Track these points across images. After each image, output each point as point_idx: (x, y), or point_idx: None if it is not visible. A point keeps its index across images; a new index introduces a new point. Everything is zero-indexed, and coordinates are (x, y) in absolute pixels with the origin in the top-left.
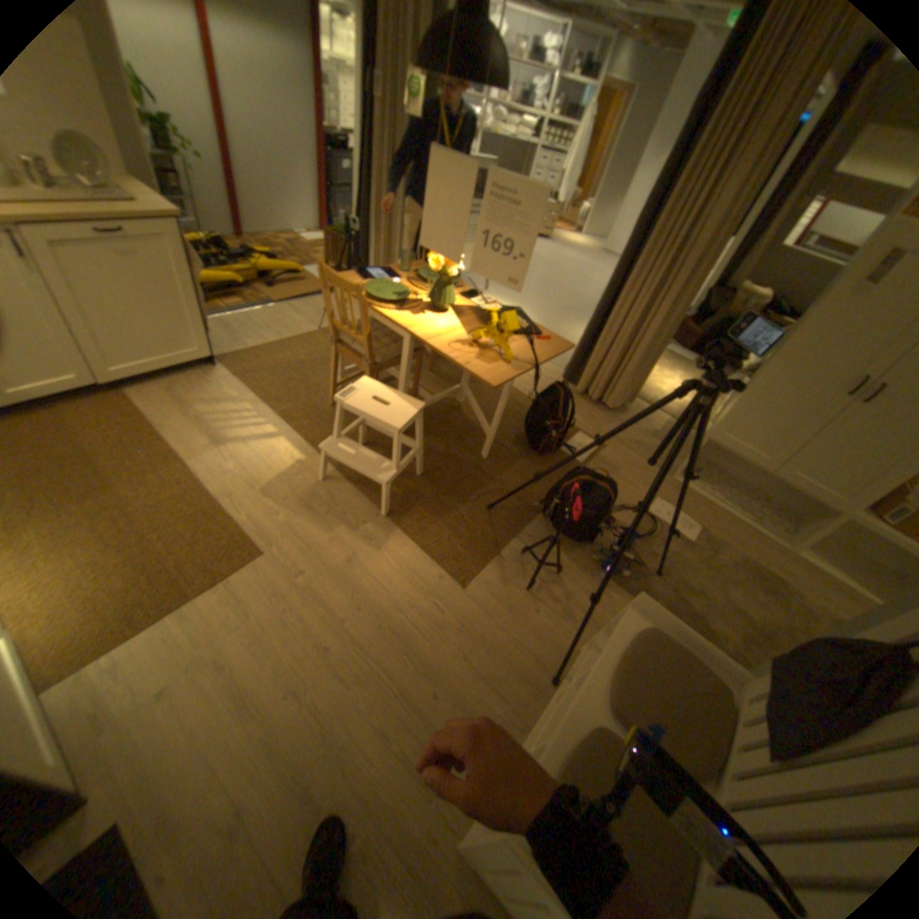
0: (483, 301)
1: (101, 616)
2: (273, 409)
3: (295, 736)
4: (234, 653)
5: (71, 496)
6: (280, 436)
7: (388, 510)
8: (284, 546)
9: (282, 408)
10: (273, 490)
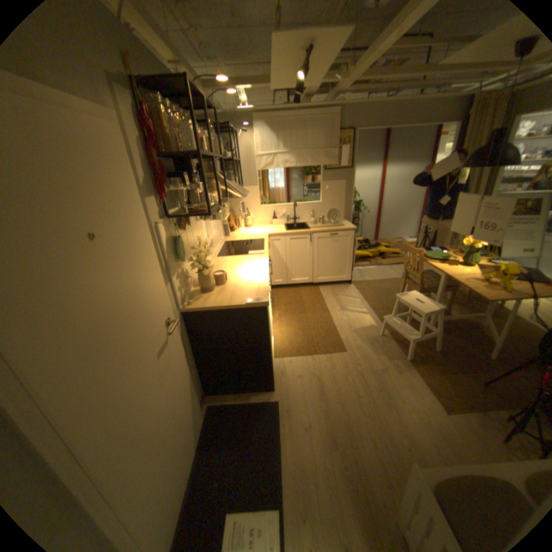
0: (505, 264)
1: (292, 347)
2: (368, 304)
3: (337, 418)
4: (325, 378)
5: (295, 312)
6: (368, 314)
7: (411, 359)
8: (356, 353)
9: (372, 304)
10: (358, 332)
